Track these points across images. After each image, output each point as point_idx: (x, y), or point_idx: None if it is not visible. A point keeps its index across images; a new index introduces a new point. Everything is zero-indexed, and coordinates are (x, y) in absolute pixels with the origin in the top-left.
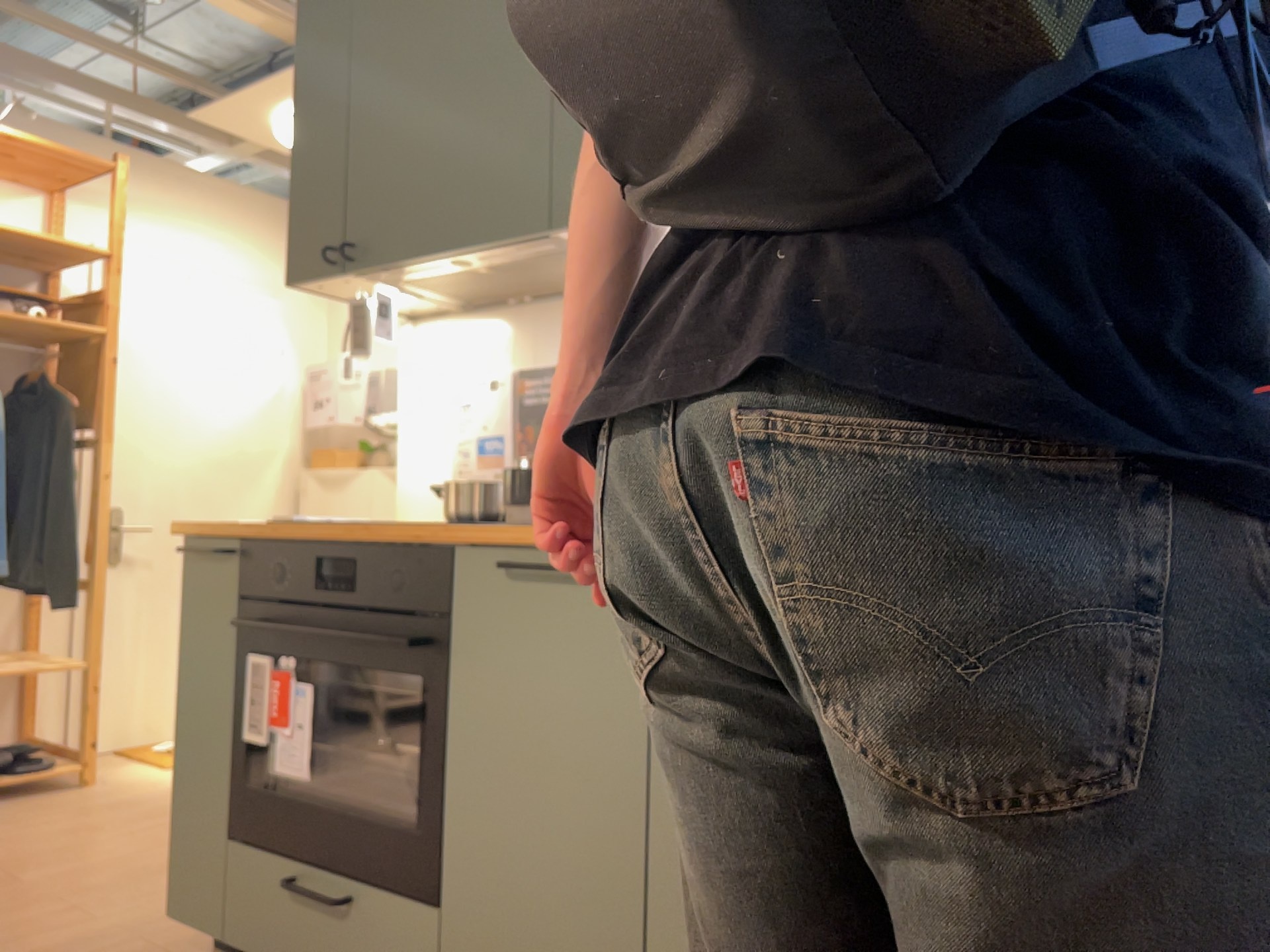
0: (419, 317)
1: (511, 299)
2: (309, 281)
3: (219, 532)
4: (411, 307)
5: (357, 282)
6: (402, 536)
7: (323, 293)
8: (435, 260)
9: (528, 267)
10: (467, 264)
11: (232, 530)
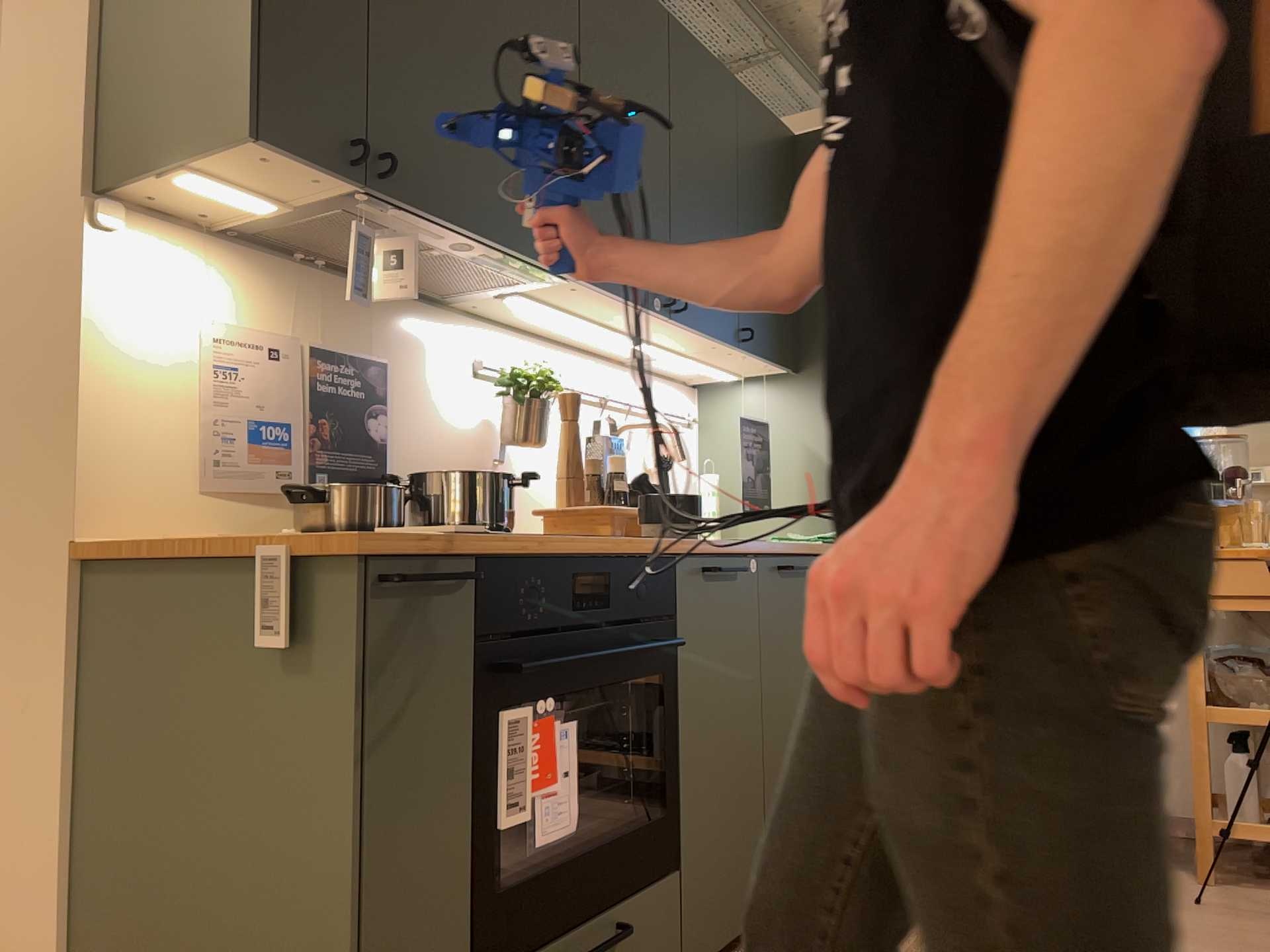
0: (122, 201)
1: (304, 254)
2: (285, 150)
3: (451, 547)
4: (167, 194)
5: (321, 185)
6: (635, 548)
7: (230, 157)
8: (465, 235)
9: (452, 265)
10: (459, 246)
11: (478, 544)
